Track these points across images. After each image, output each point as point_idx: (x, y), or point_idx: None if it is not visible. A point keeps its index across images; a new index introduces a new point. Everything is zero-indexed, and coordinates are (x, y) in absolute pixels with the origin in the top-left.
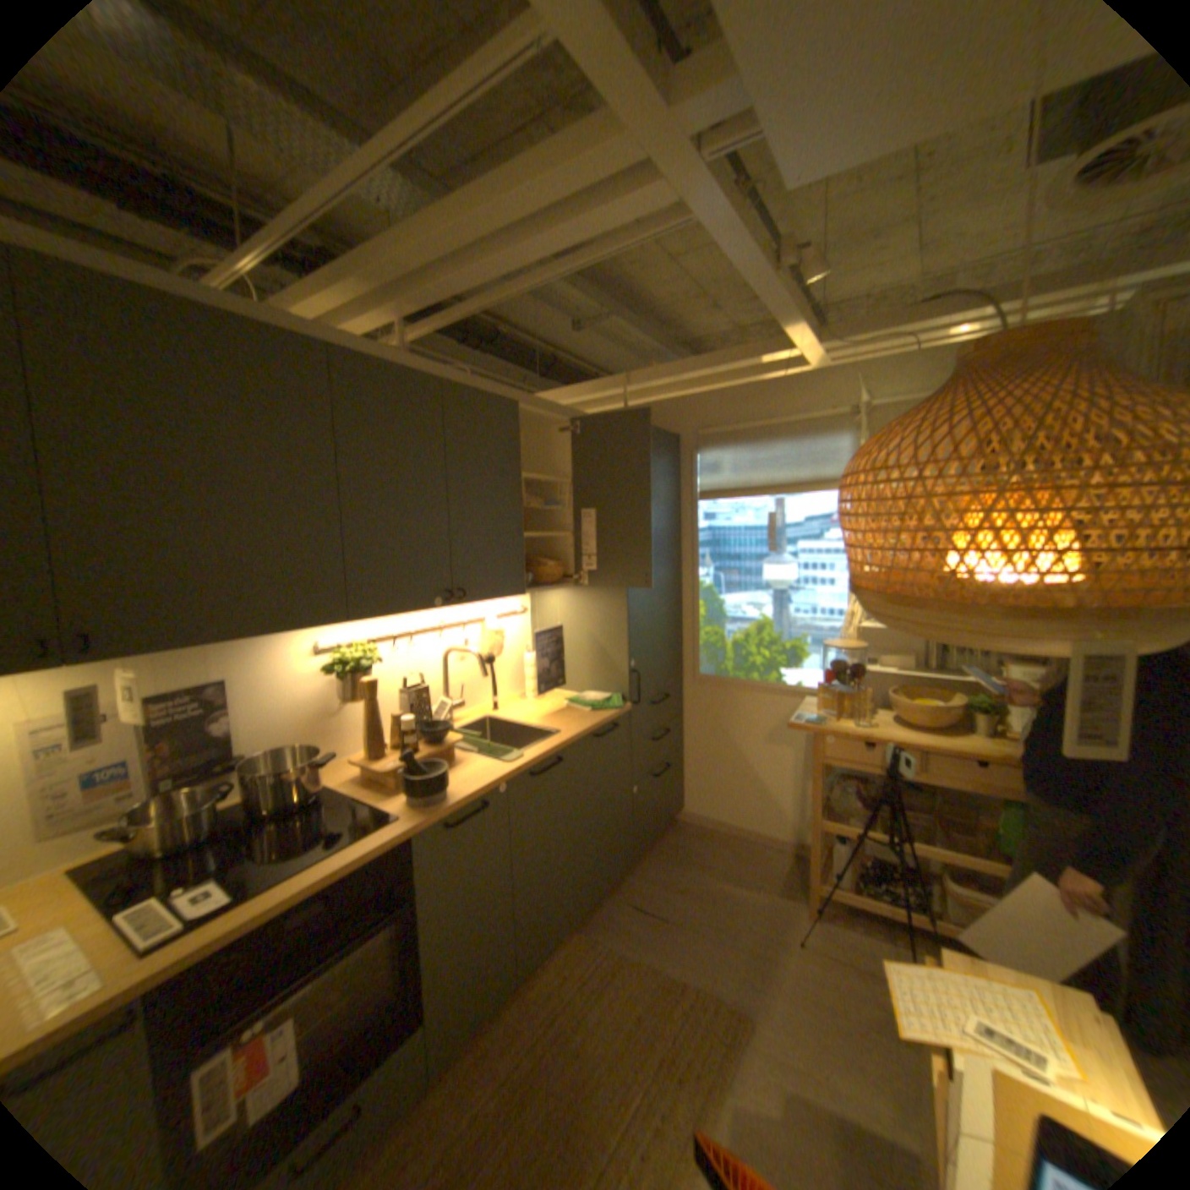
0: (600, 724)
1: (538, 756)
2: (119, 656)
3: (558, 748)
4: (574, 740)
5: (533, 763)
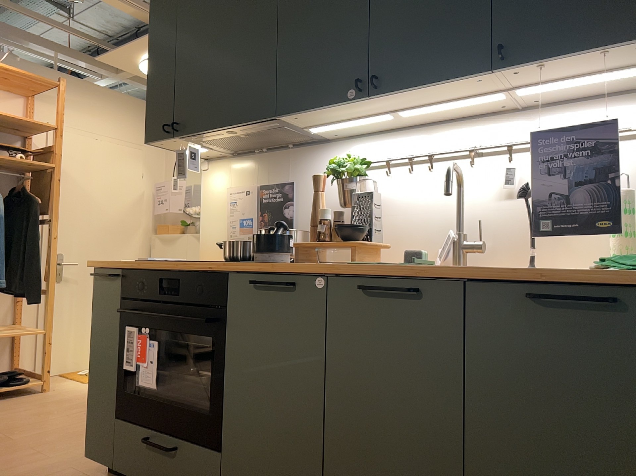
0: (550, 277)
1: (386, 272)
2: (197, 138)
3: (417, 272)
4: (456, 274)
5: (363, 271)
